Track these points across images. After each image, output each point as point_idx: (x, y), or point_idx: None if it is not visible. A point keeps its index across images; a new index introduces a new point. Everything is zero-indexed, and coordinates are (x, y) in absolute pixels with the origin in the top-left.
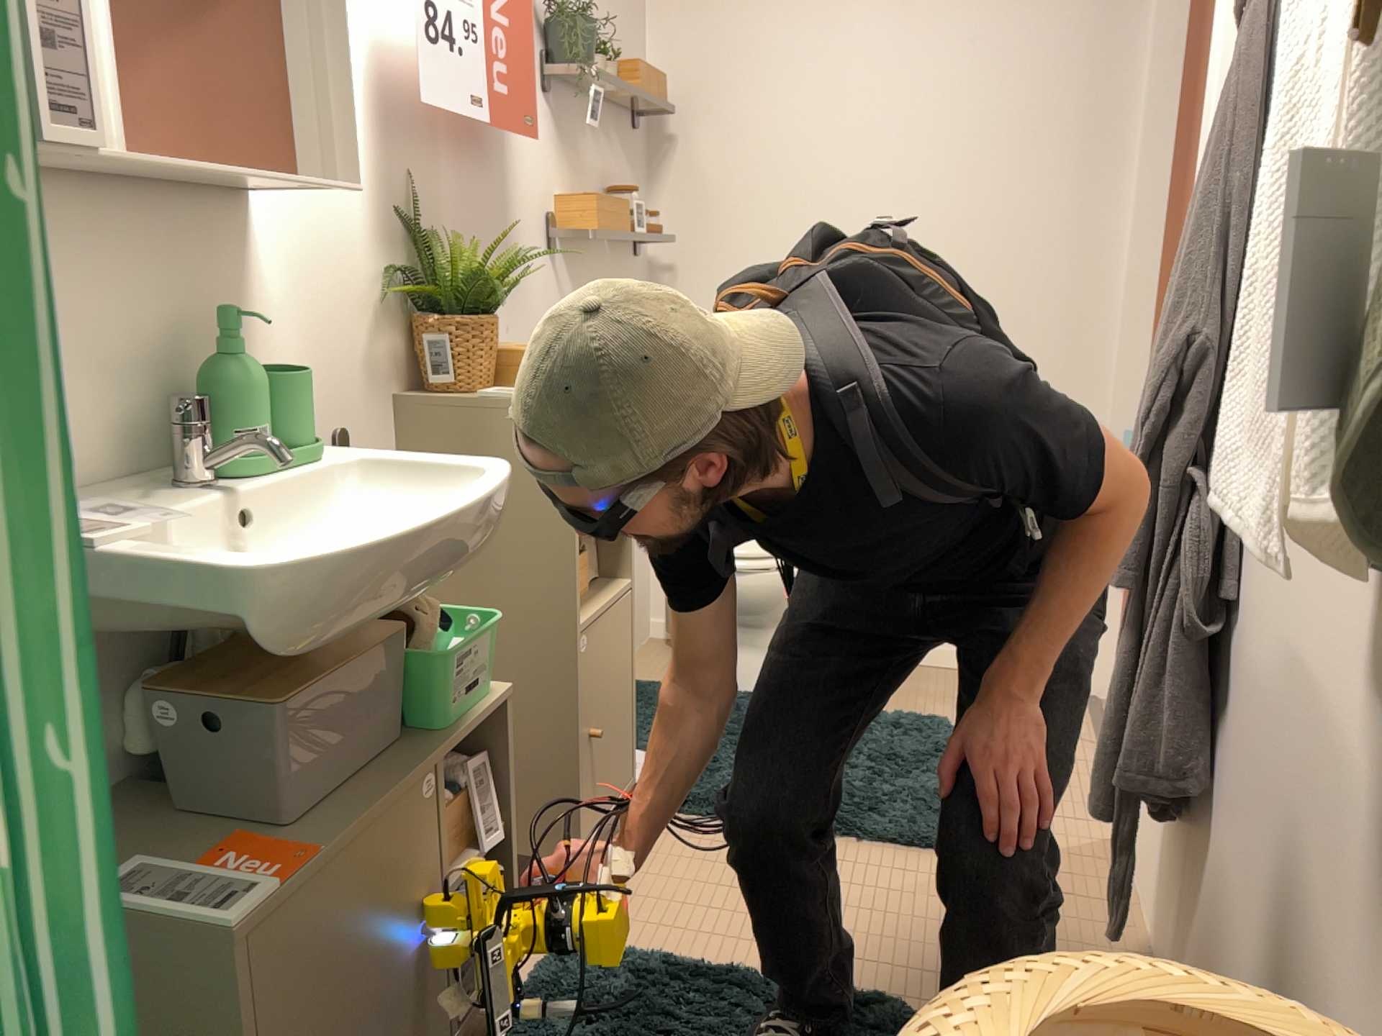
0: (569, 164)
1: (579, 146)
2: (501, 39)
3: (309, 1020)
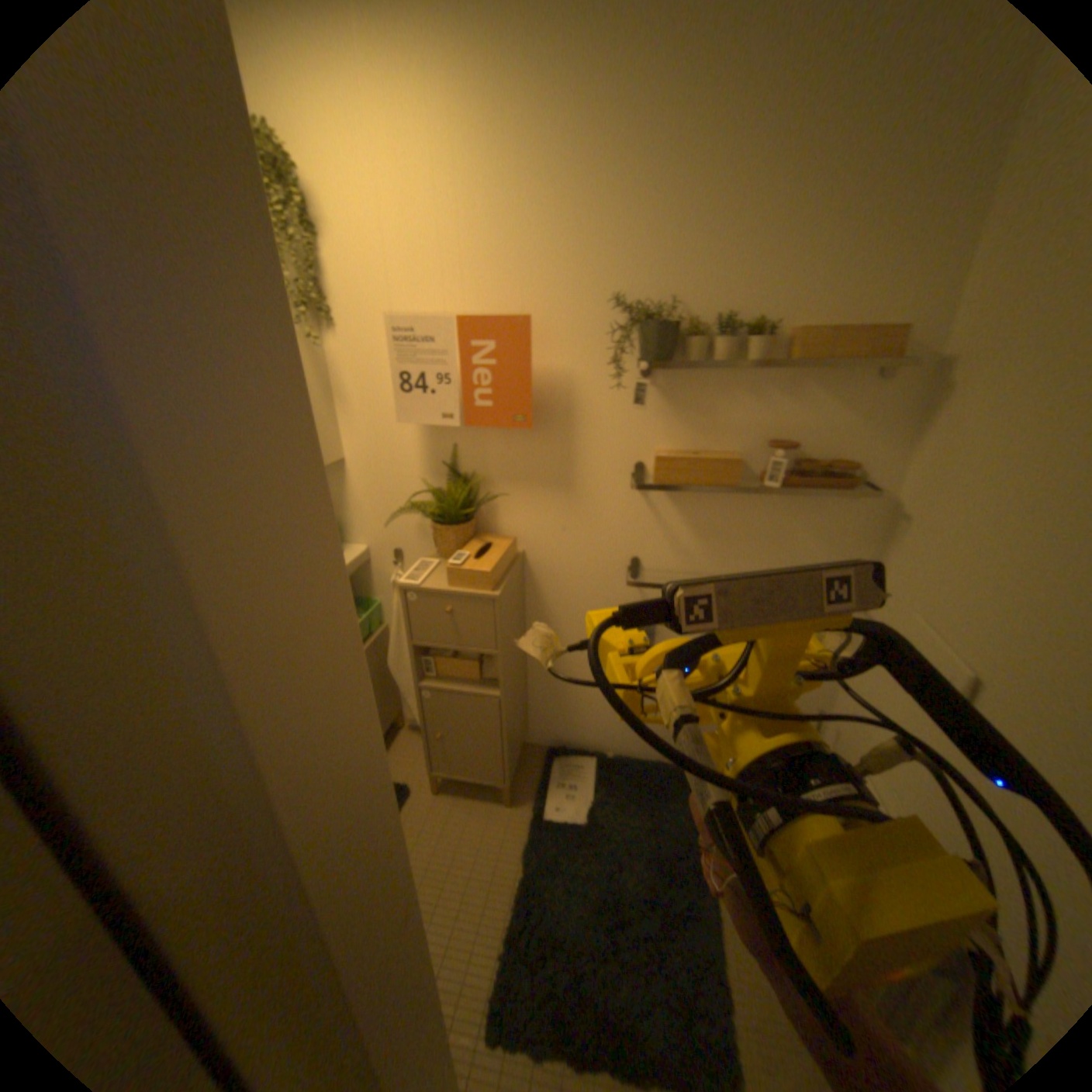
0: (685, 423)
1: (713, 406)
2: (482, 371)
3: None
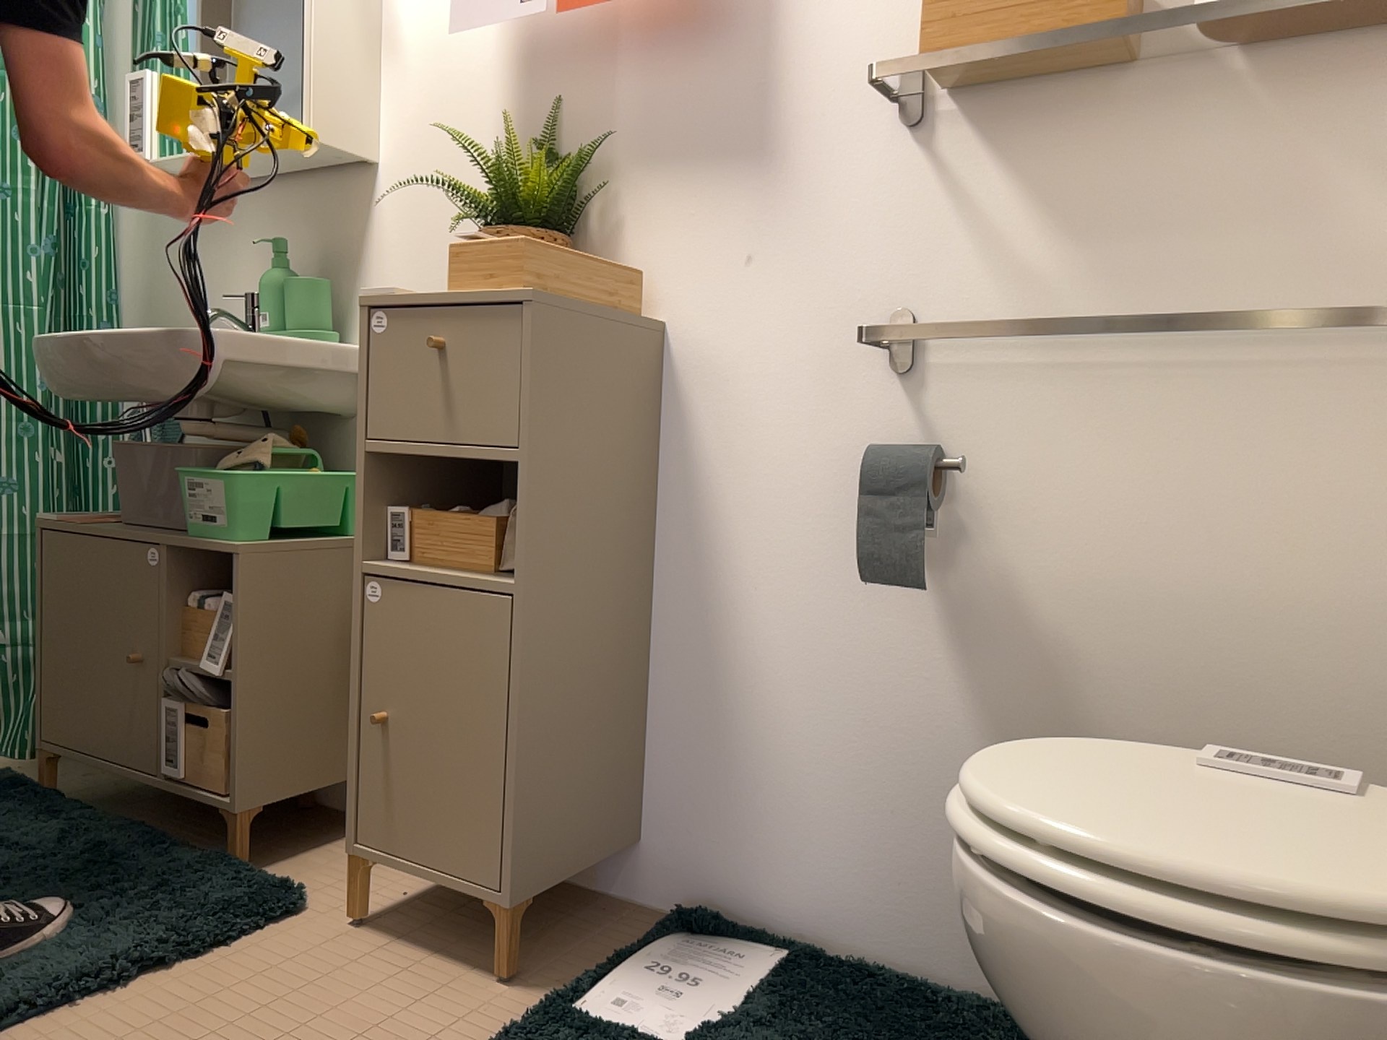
0: None
1: None
2: None
3: (76, 607)
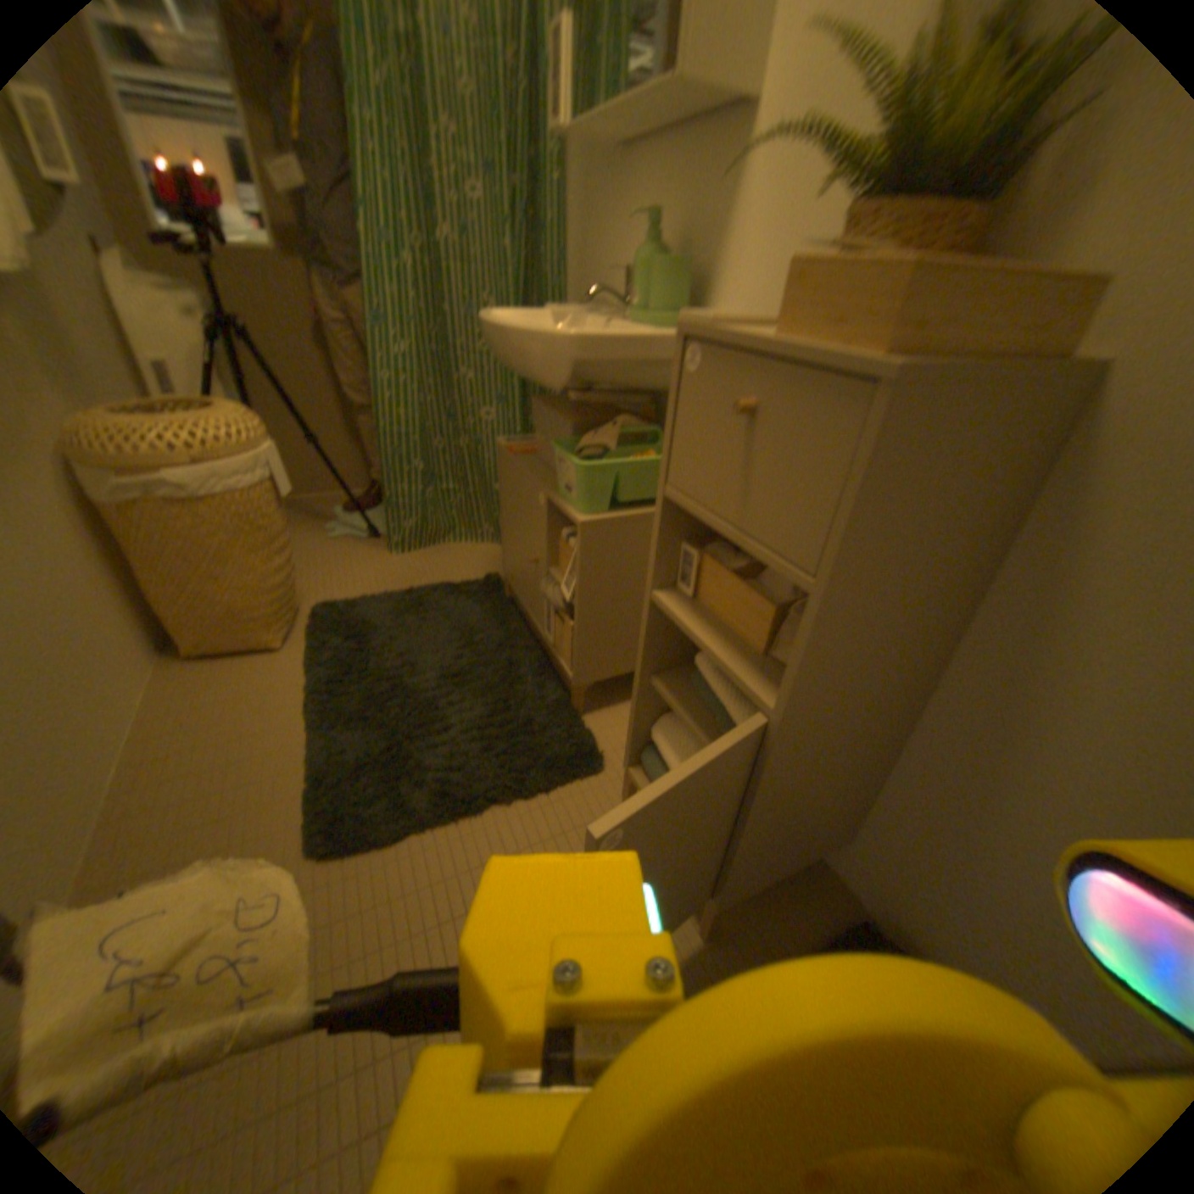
0: None
1: None
2: None
3: (507, 509)
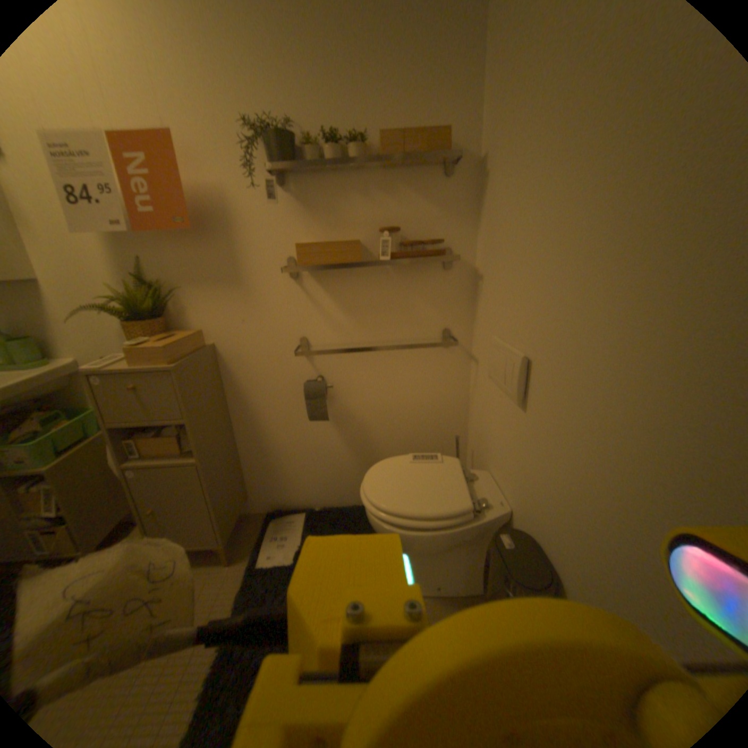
0: (319, 219)
1: (337, 204)
2: (138, 178)
3: None
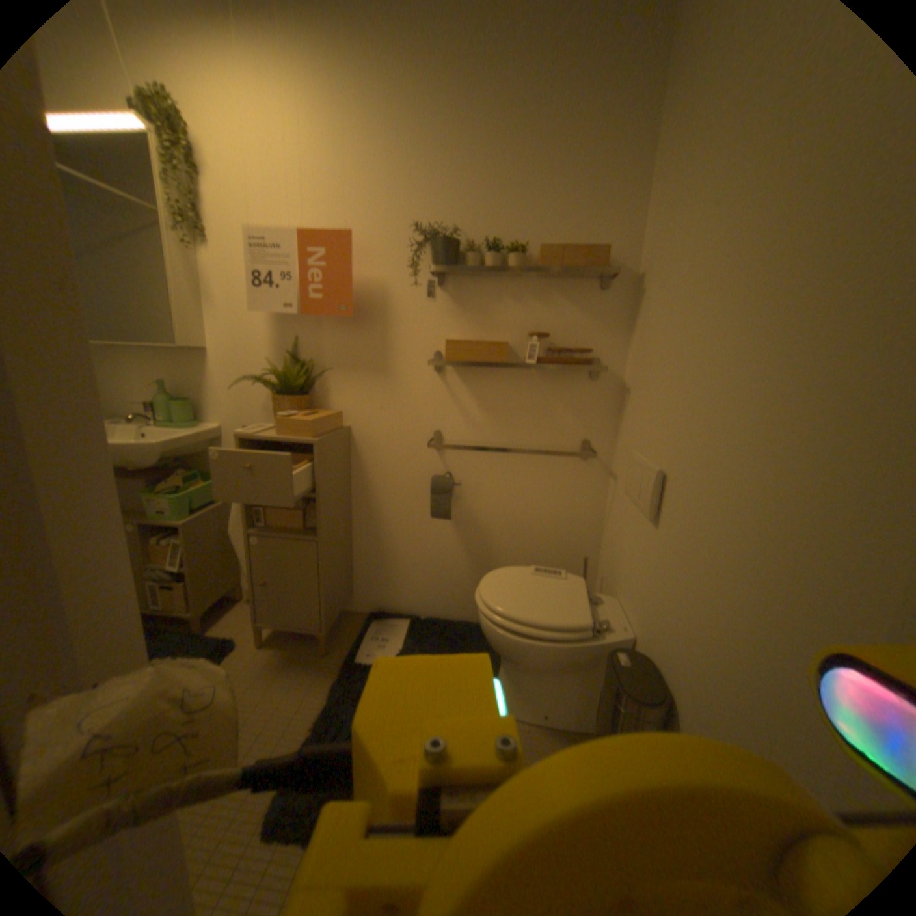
0: (471, 318)
1: (490, 305)
2: (316, 269)
3: None
